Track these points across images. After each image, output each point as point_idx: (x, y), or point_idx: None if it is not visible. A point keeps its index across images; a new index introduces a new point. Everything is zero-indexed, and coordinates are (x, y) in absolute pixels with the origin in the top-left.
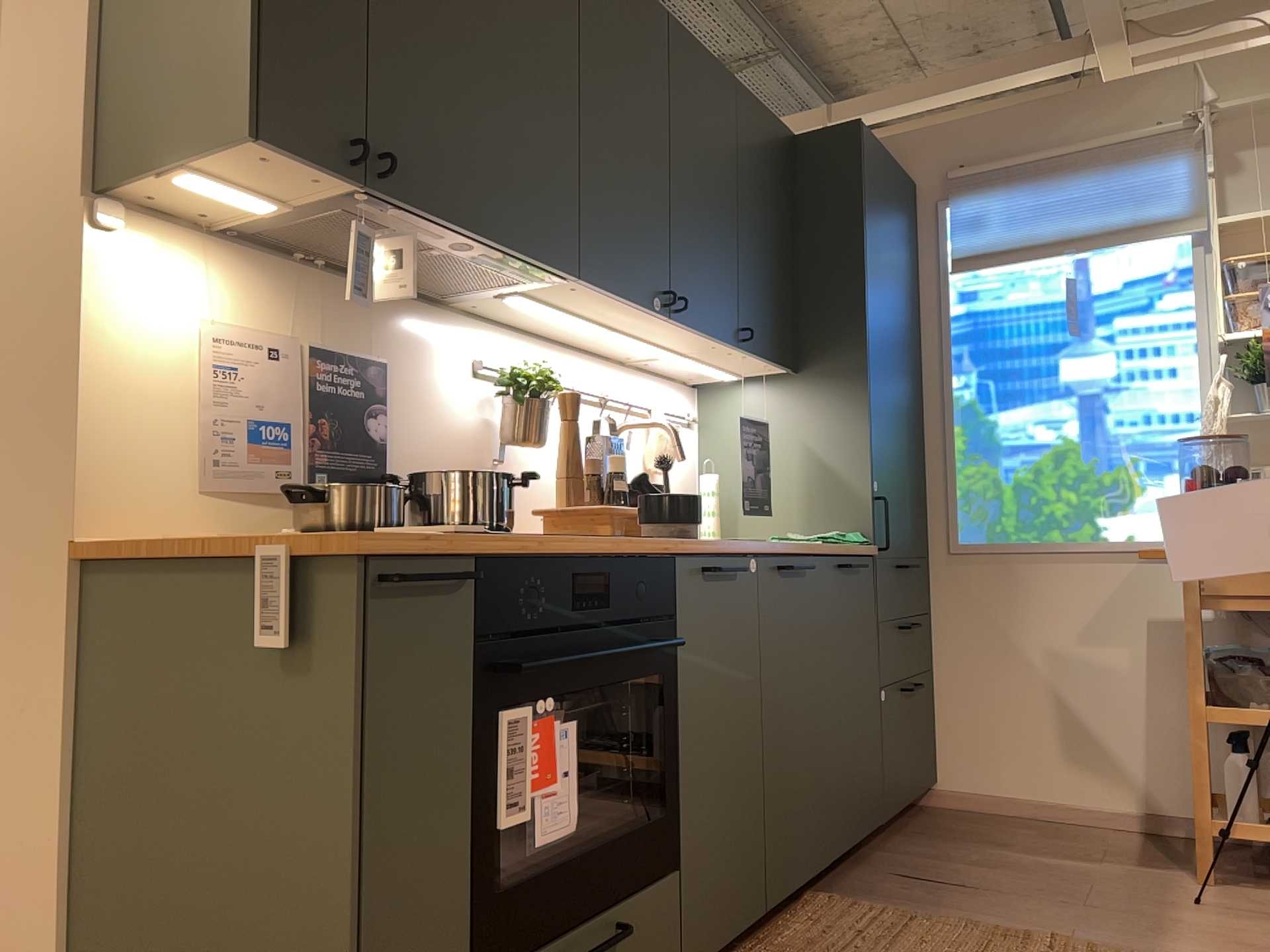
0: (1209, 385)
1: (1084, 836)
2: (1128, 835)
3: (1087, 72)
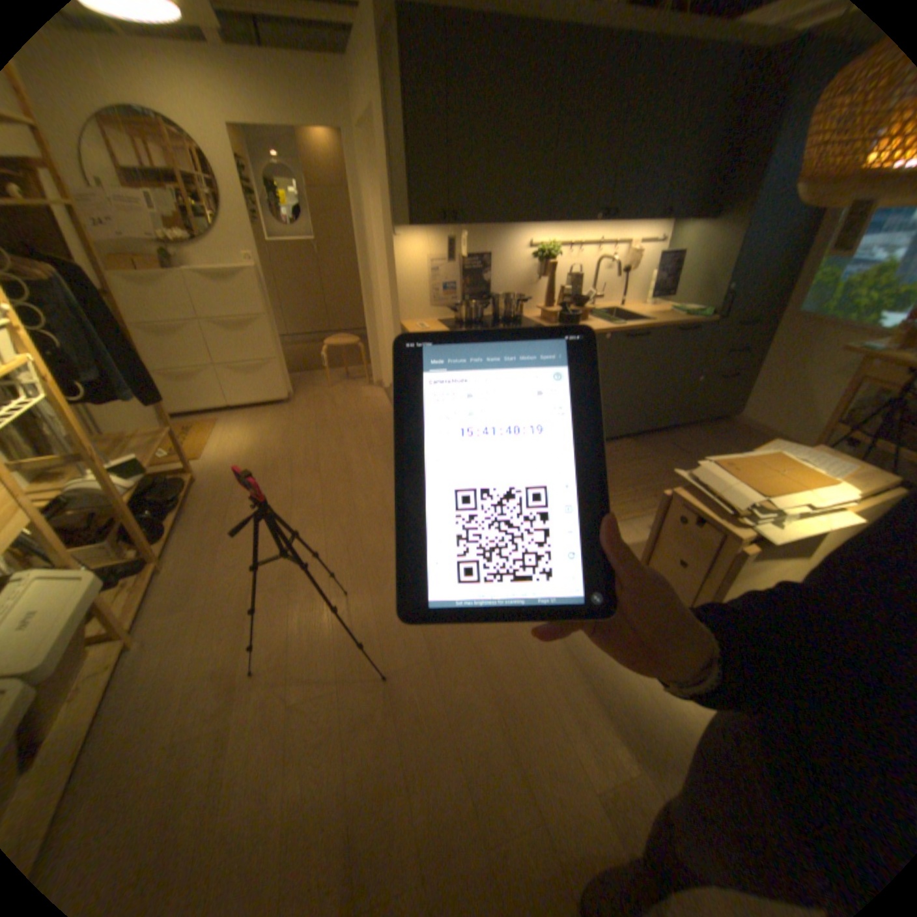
0: None
1: None
2: None
3: None
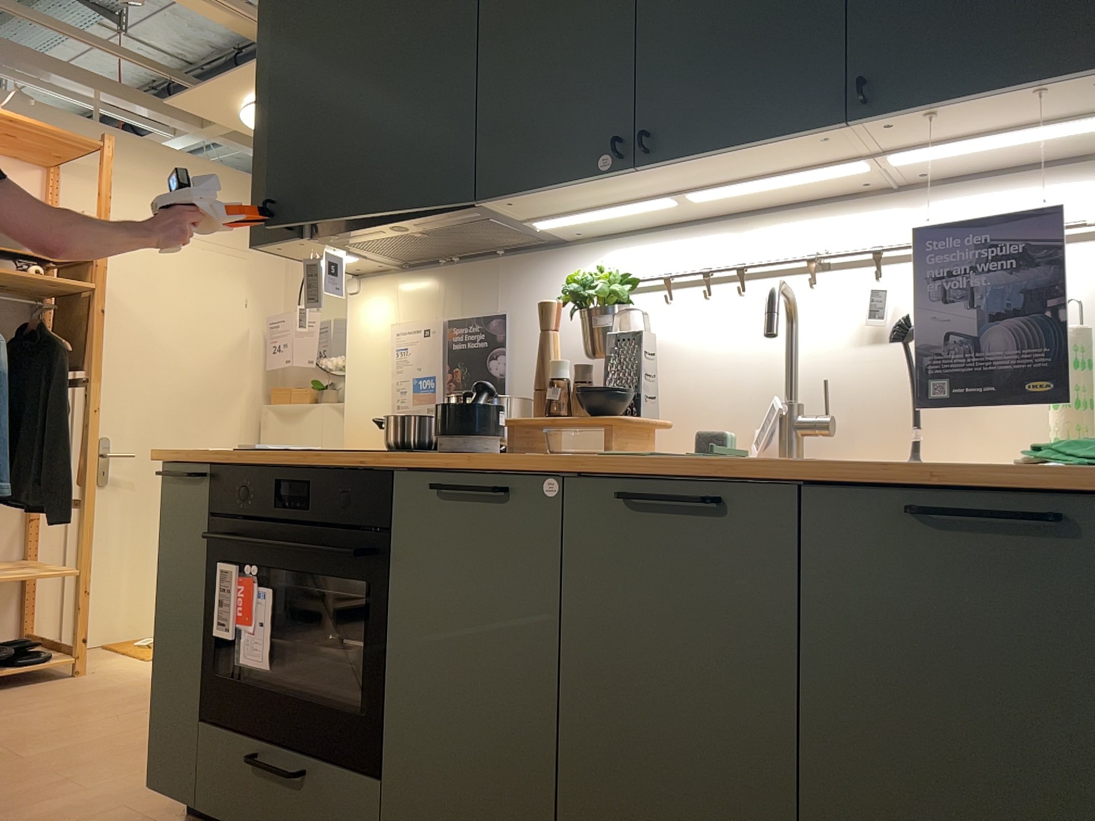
0: None
1: None
2: None
3: None
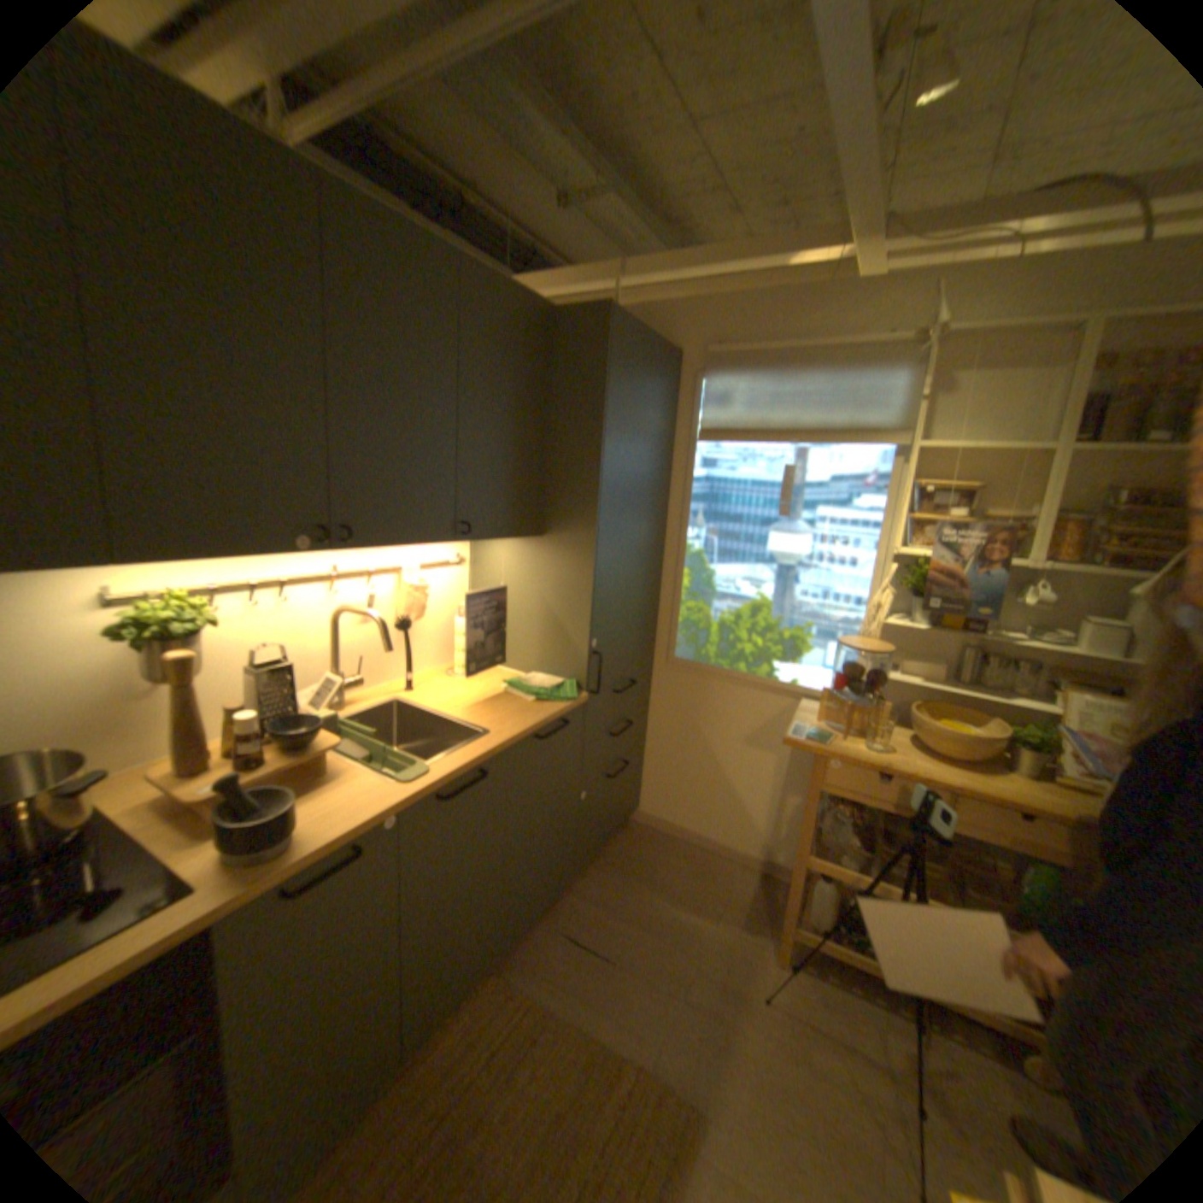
0: (882, 581)
1: (720, 879)
2: (751, 880)
3: (849, 260)
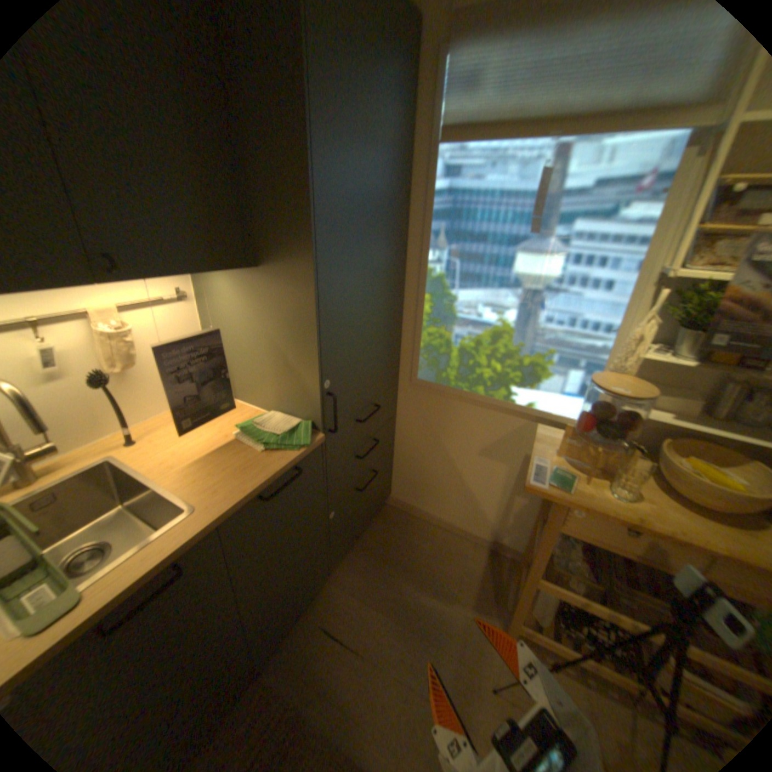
0: (639, 306)
1: (455, 556)
2: (480, 555)
3: None
